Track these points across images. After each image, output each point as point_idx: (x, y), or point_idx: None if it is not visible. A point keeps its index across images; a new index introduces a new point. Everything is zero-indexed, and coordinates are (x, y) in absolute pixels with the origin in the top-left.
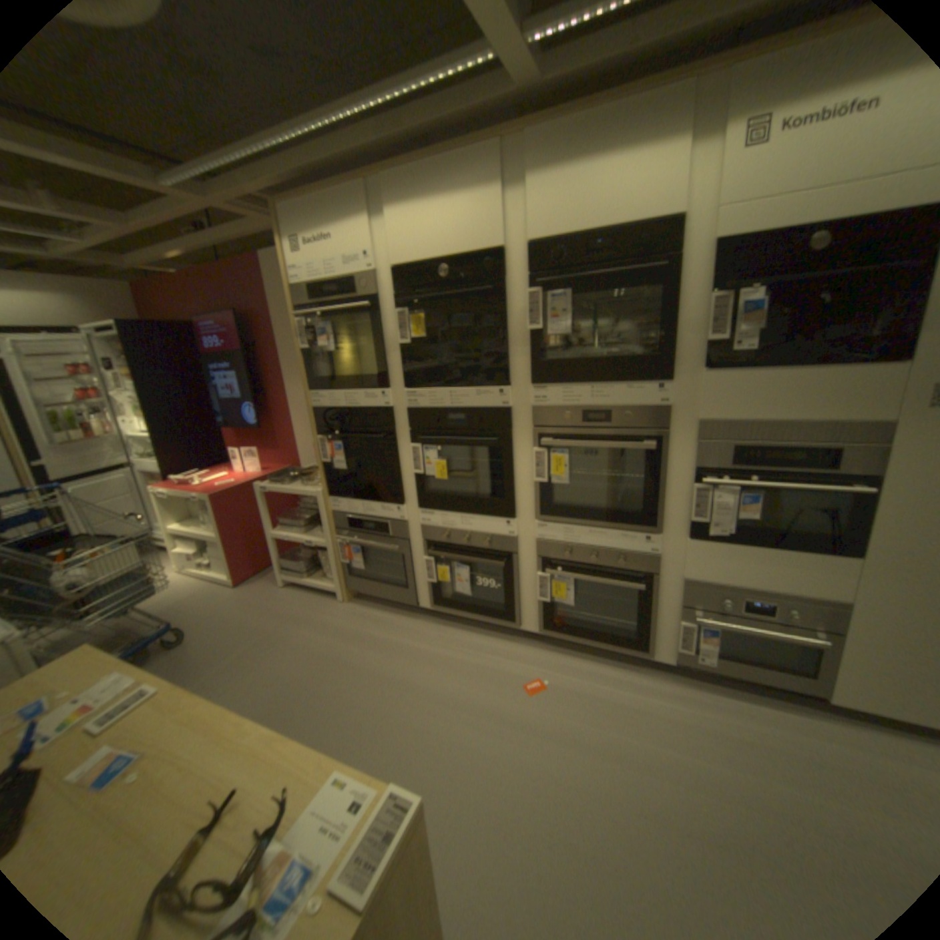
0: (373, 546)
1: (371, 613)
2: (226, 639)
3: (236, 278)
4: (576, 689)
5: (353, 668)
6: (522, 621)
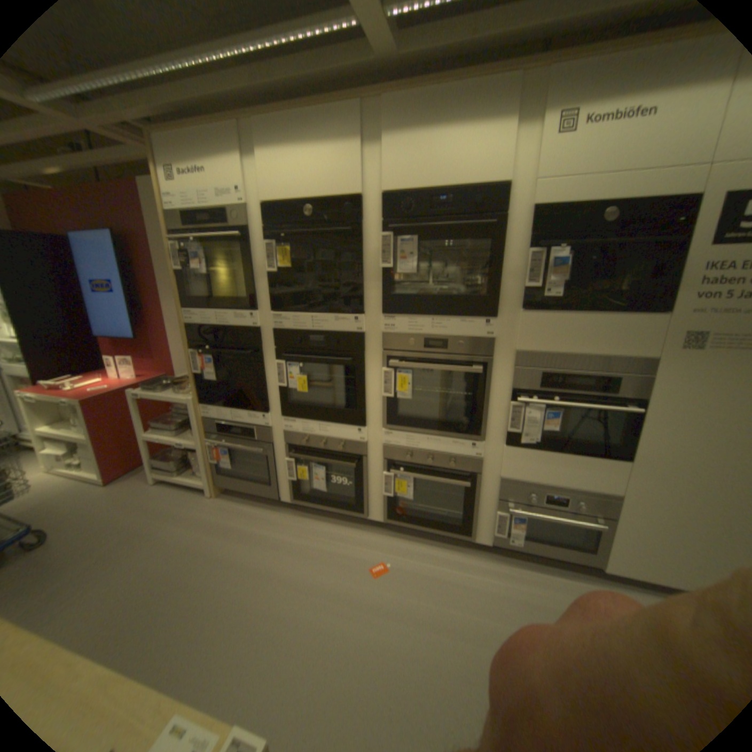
0: (243, 450)
1: (240, 508)
2: (97, 537)
3: (121, 203)
4: (416, 572)
5: (221, 561)
6: (373, 514)
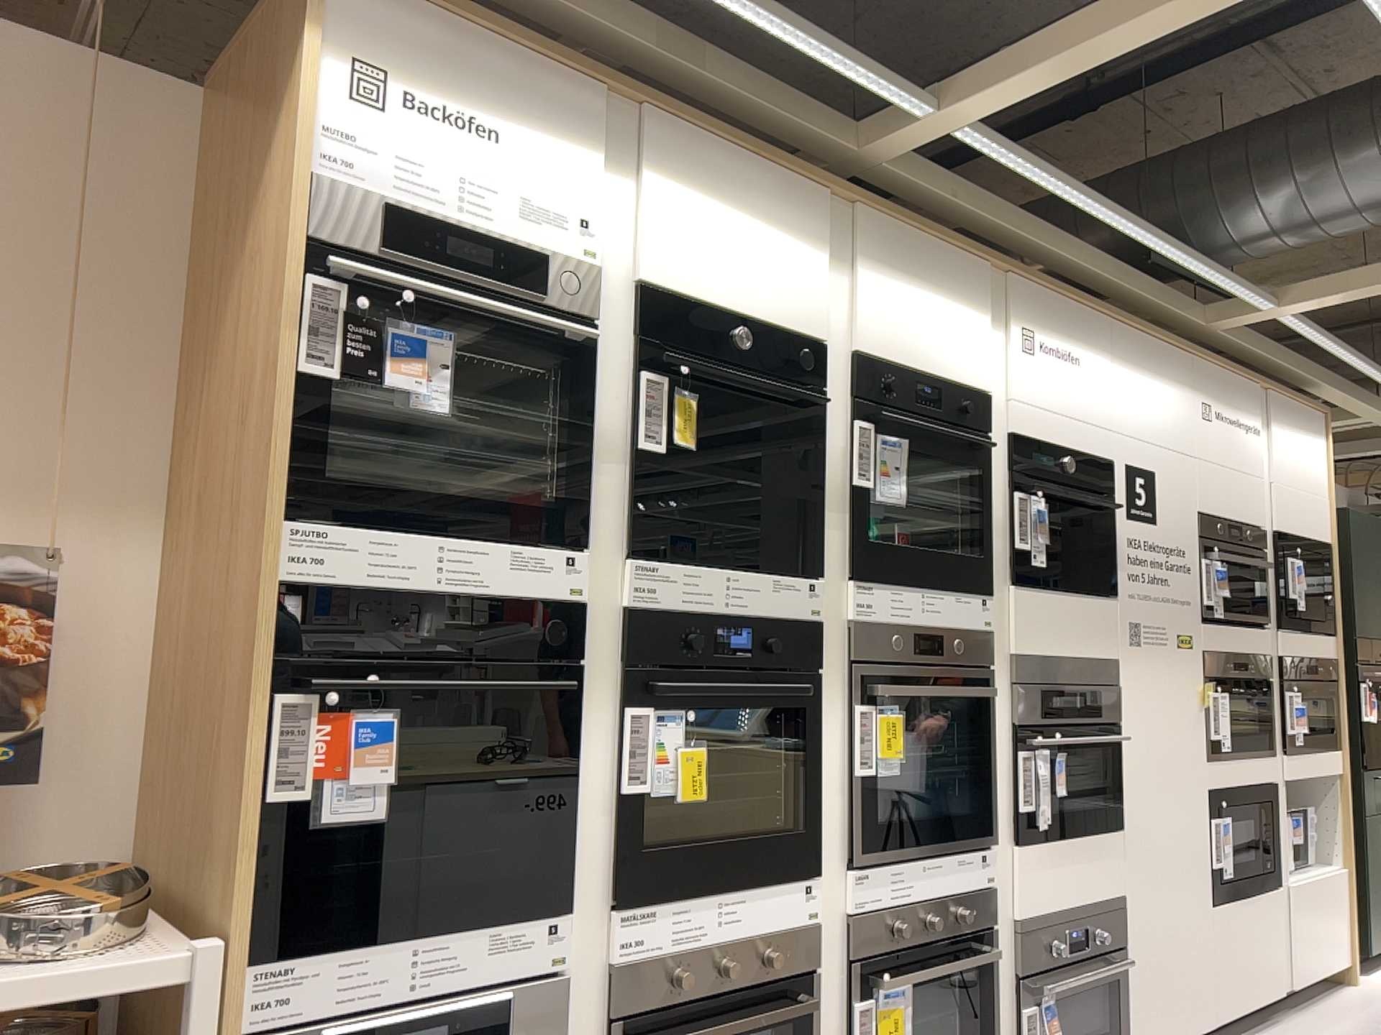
0: None
1: None
2: None
3: None
4: None
5: None
6: None
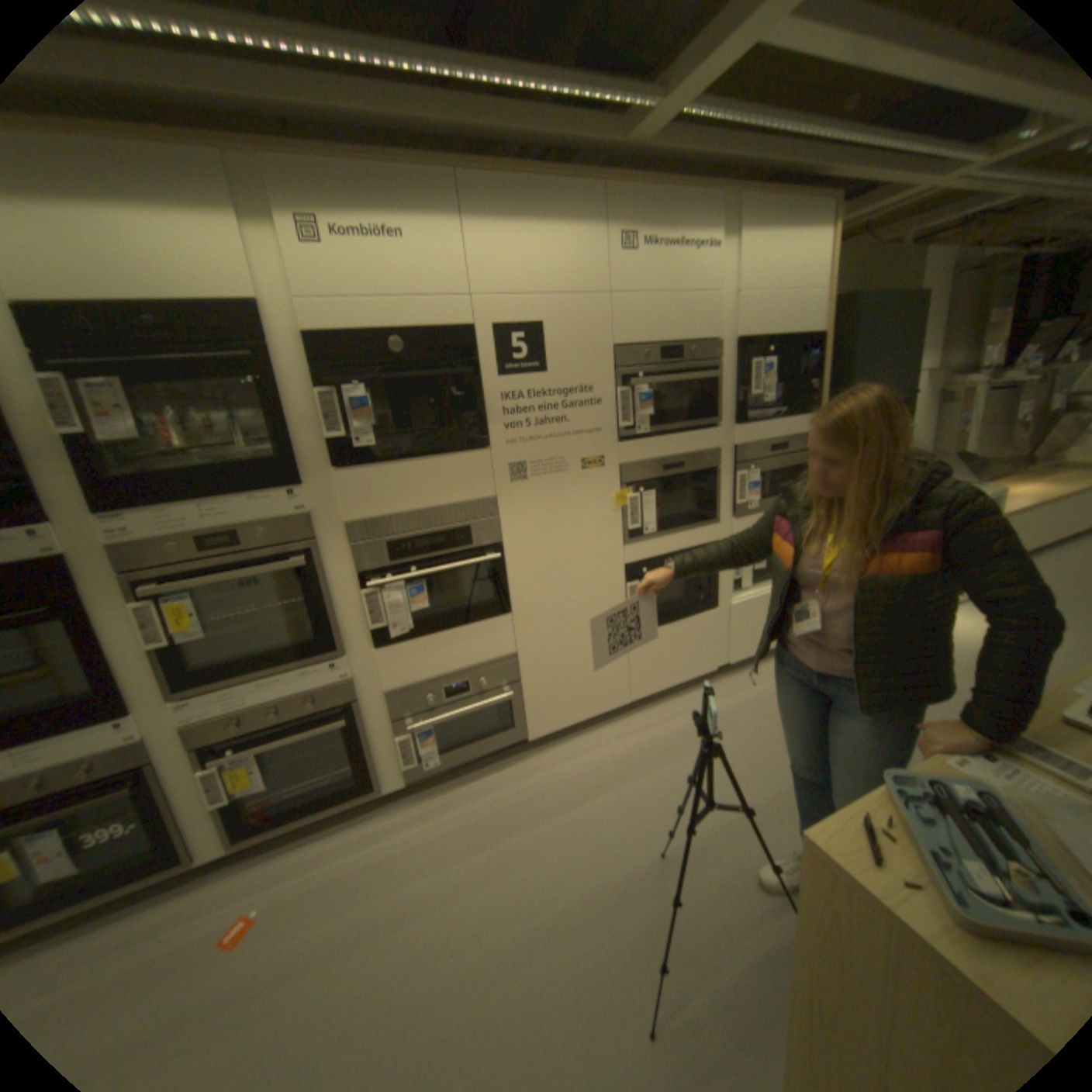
0: None
1: None
2: None
3: None
4: (296, 892)
5: None
6: (192, 854)
